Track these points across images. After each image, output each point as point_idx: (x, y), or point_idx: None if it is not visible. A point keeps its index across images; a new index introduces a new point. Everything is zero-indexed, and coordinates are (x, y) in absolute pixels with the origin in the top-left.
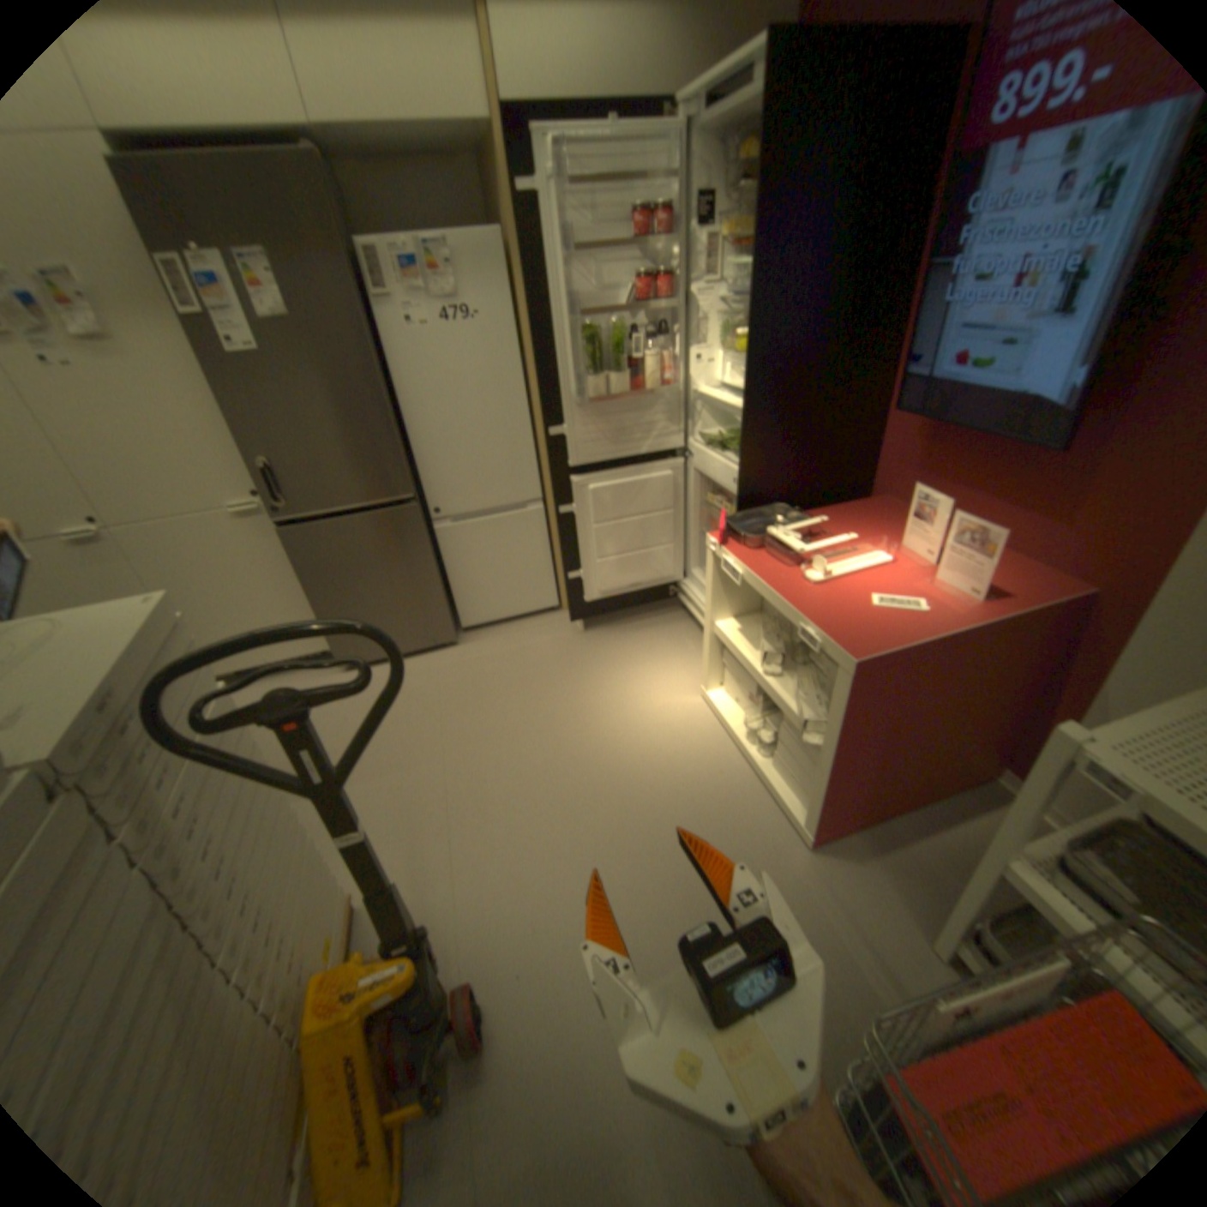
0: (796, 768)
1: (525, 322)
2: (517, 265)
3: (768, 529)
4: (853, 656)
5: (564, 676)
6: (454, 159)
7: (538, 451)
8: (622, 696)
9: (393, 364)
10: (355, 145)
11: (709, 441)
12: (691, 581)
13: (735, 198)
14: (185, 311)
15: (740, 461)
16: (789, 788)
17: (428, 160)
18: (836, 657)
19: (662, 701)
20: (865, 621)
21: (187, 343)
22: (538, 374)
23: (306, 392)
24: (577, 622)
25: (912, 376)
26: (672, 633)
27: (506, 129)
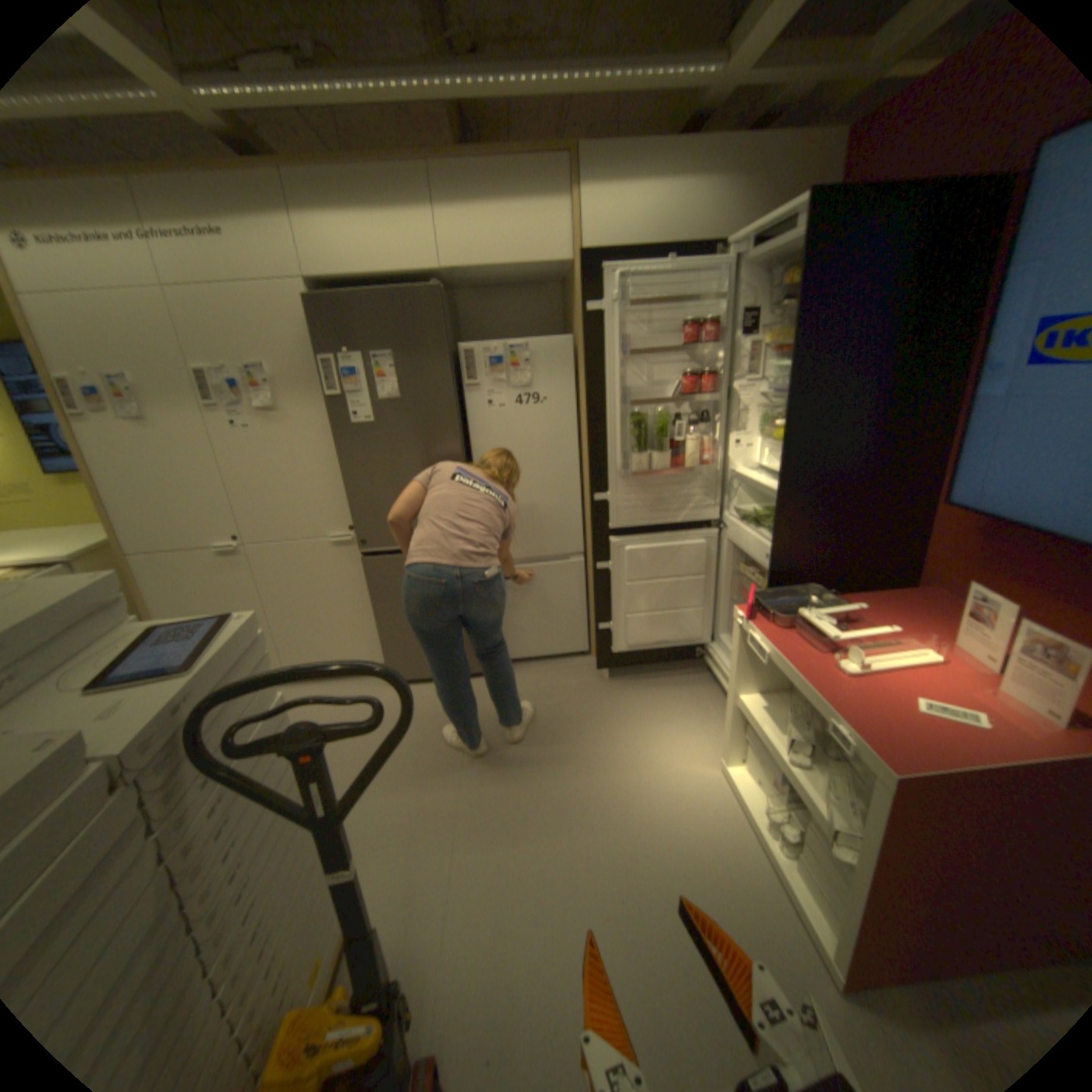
0: (826, 886)
1: (584, 408)
2: (583, 365)
3: (801, 610)
4: (896, 772)
5: (584, 724)
6: (545, 288)
7: (584, 512)
8: (639, 755)
9: (474, 437)
10: (472, 281)
11: (745, 516)
12: (720, 646)
13: (779, 313)
14: (331, 395)
15: (774, 539)
16: (817, 907)
17: (525, 289)
18: (874, 767)
19: (679, 768)
20: (912, 730)
21: (328, 416)
22: (591, 450)
23: (404, 455)
24: (603, 671)
25: (965, 473)
26: (697, 696)
27: (585, 267)
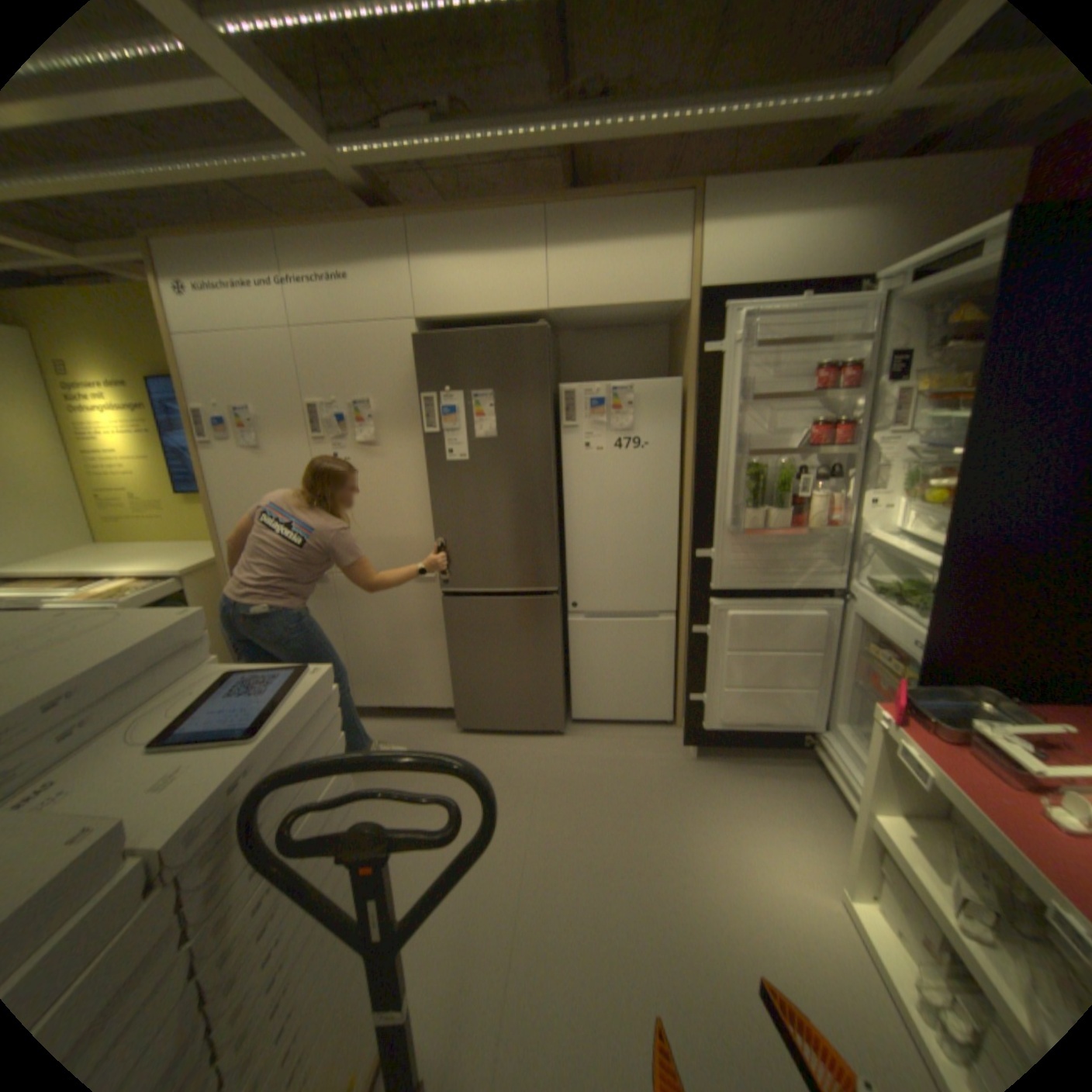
0: None
1: (690, 454)
2: (692, 408)
3: (976, 723)
4: None
5: (667, 810)
6: (651, 329)
7: (681, 567)
8: (735, 863)
9: (567, 479)
10: (578, 322)
11: (879, 587)
12: (837, 738)
13: (937, 356)
14: (429, 431)
15: (932, 625)
16: None
17: (630, 331)
18: None
19: (787, 890)
20: None
21: (424, 452)
22: (694, 499)
23: (495, 495)
24: (691, 747)
25: None
26: (806, 796)
27: (703, 306)
